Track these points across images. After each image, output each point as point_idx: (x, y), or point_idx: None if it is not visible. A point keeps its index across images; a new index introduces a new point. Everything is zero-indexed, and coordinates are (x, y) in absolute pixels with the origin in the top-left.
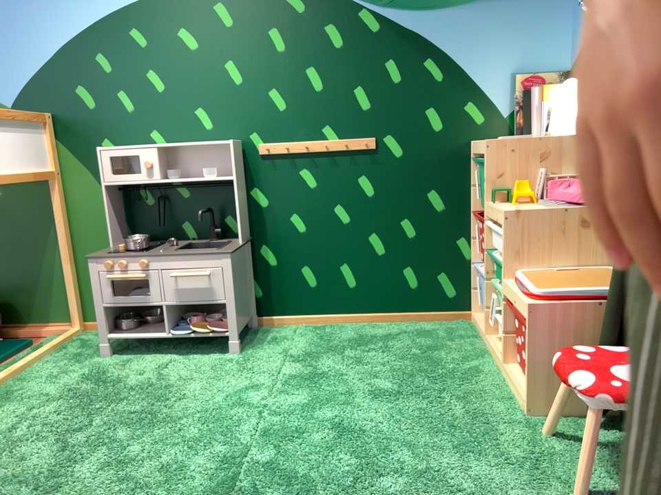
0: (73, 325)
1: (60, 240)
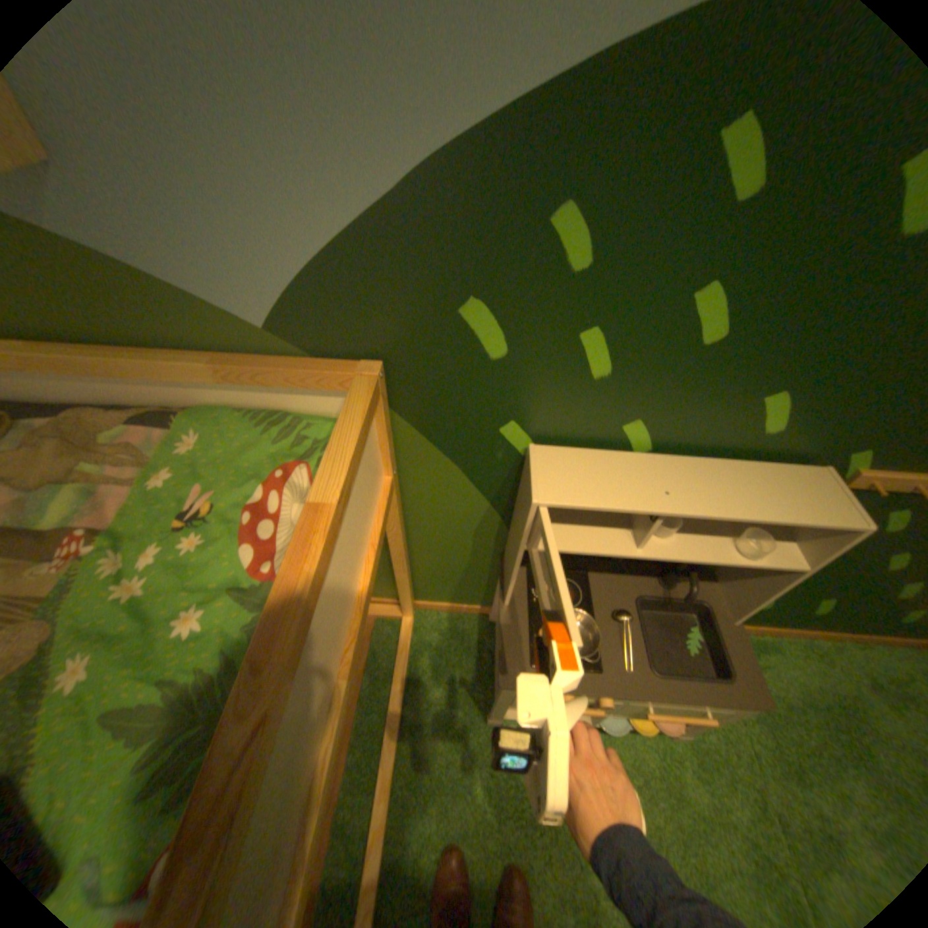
0: (404, 613)
1: (396, 554)
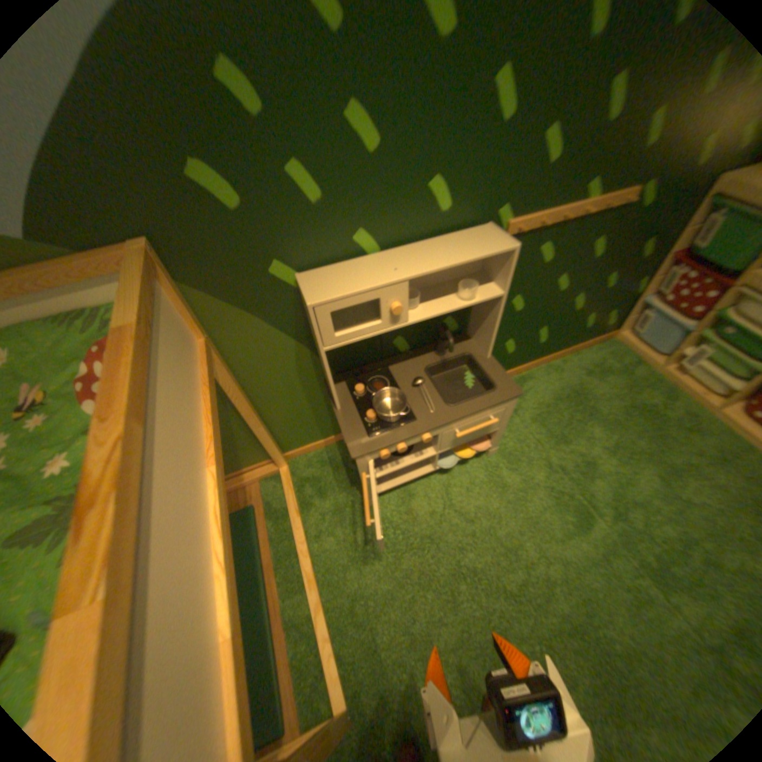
0: (278, 465)
1: (243, 411)
